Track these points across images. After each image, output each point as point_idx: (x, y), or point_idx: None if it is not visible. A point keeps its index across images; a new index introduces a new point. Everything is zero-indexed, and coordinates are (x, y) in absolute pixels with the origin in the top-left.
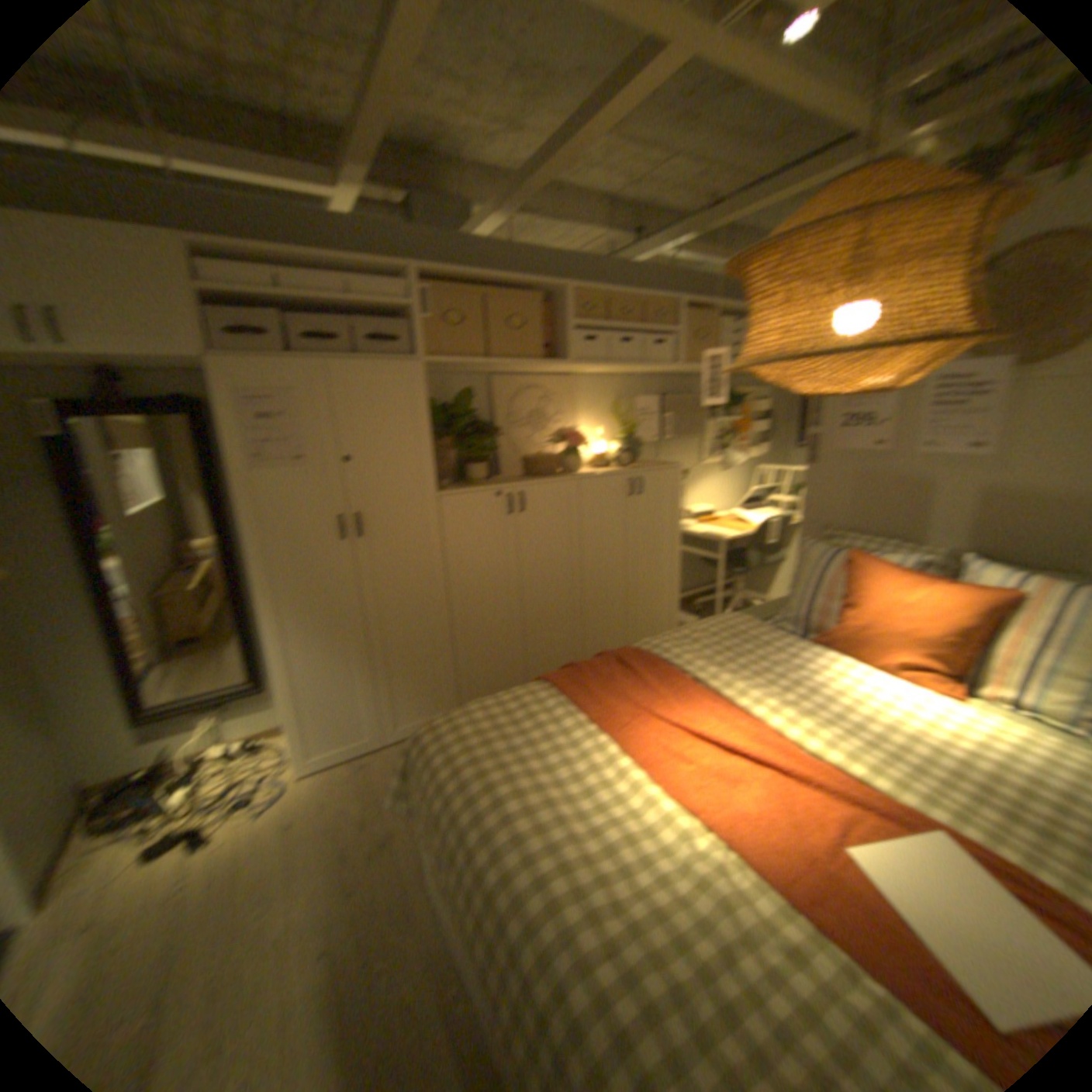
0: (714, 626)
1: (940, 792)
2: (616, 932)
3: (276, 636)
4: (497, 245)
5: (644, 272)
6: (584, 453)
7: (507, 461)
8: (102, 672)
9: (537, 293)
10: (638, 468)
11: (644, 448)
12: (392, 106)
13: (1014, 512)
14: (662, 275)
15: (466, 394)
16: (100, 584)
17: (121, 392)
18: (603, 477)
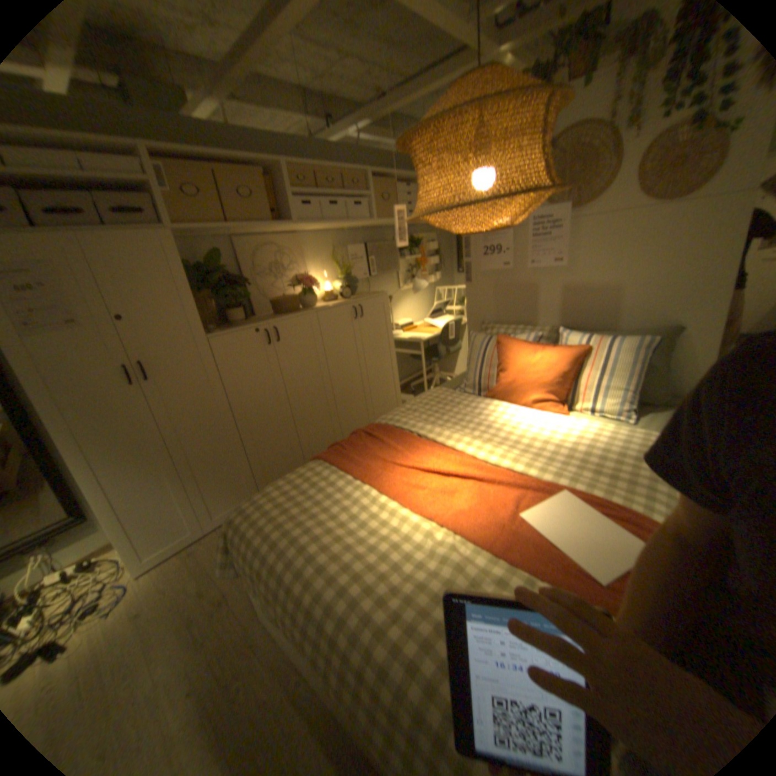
0: (423, 399)
1: (561, 469)
2: (395, 607)
3: (83, 477)
4: (214, 128)
5: (336, 151)
6: (316, 293)
7: (257, 305)
8: None
9: (256, 169)
10: (356, 299)
11: (358, 284)
12: None
13: (580, 299)
14: (349, 153)
15: (212, 255)
16: None
17: None
18: (333, 308)
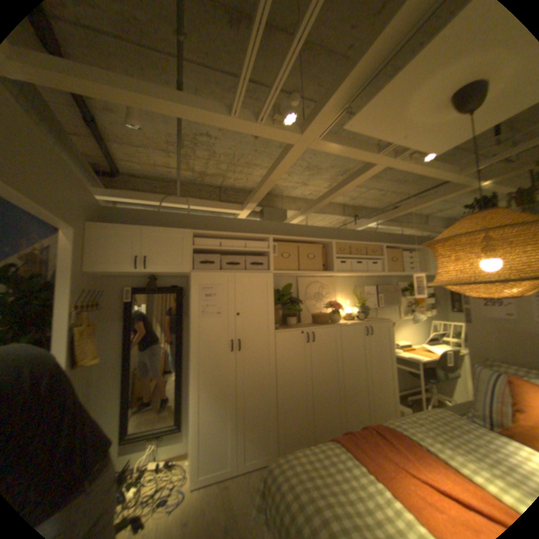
0: (429, 417)
1: None
2: None
3: (193, 401)
4: (300, 227)
5: (362, 234)
6: (339, 313)
7: (303, 316)
8: (112, 413)
9: (319, 245)
10: (368, 322)
11: (368, 311)
12: (269, 188)
13: None
14: (370, 235)
15: (286, 286)
16: (124, 368)
17: (154, 286)
18: (351, 326)
